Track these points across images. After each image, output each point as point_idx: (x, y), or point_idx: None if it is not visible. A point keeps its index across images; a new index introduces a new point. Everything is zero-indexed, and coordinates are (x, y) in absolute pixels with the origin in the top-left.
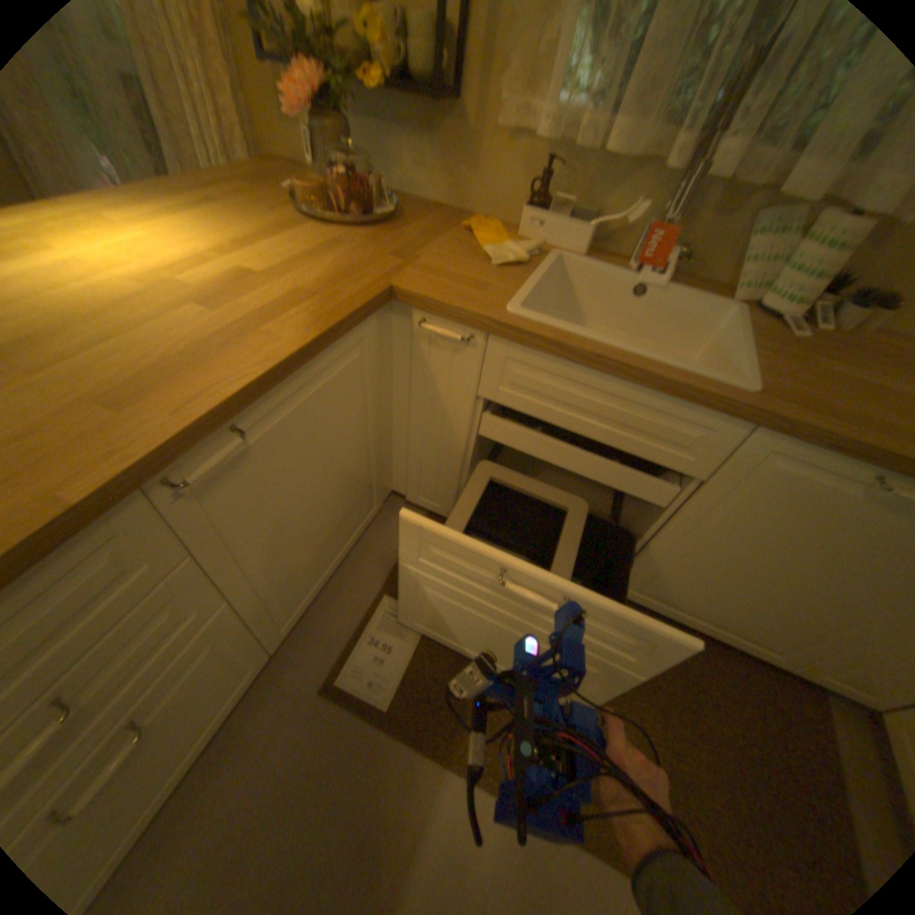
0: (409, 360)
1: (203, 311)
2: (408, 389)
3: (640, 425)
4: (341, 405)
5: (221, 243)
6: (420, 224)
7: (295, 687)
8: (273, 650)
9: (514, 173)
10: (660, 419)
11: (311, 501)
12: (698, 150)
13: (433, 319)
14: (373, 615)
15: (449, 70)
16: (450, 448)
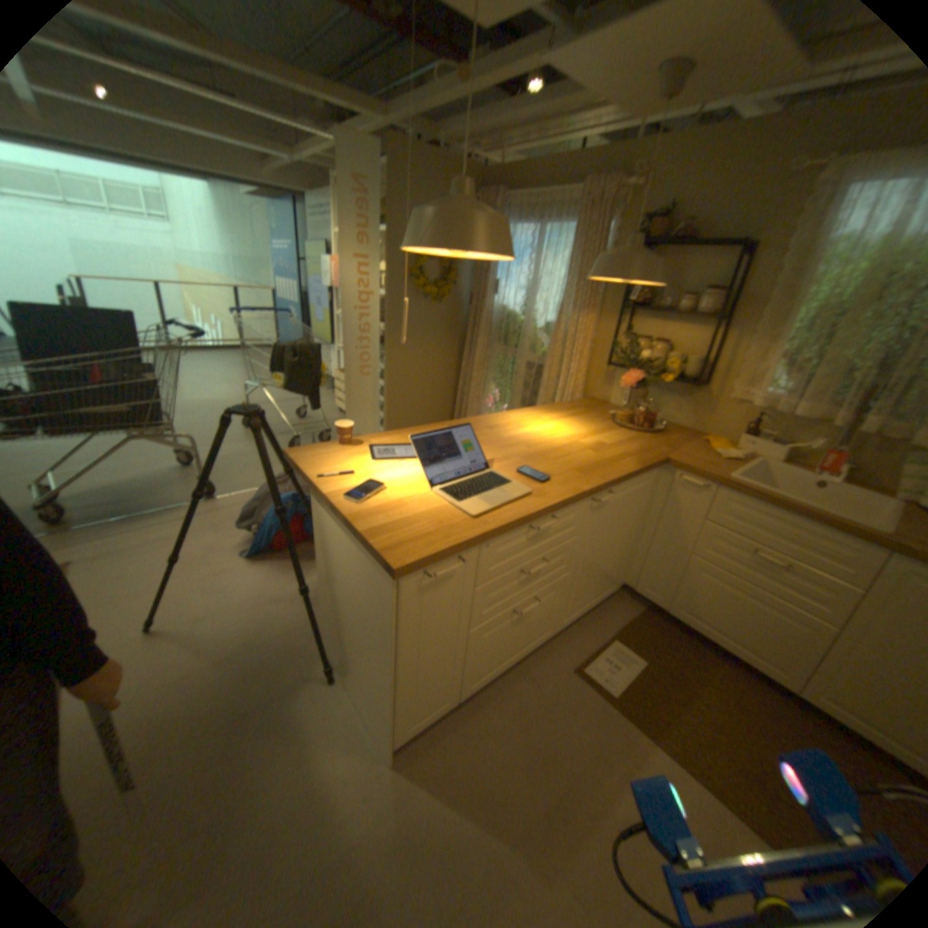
0: (666, 495)
1: (593, 453)
2: (660, 511)
3: (815, 545)
4: (633, 504)
5: (587, 431)
6: (677, 435)
7: (560, 663)
8: (557, 631)
9: (737, 417)
10: (827, 542)
11: (606, 547)
12: (855, 418)
13: (687, 474)
14: (608, 648)
15: (704, 374)
16: (681, 552)
